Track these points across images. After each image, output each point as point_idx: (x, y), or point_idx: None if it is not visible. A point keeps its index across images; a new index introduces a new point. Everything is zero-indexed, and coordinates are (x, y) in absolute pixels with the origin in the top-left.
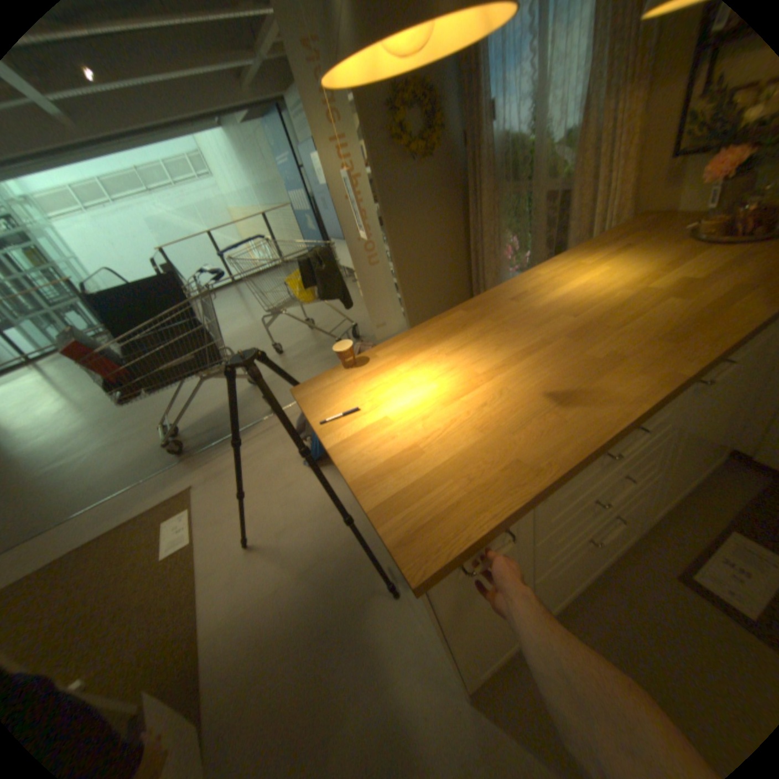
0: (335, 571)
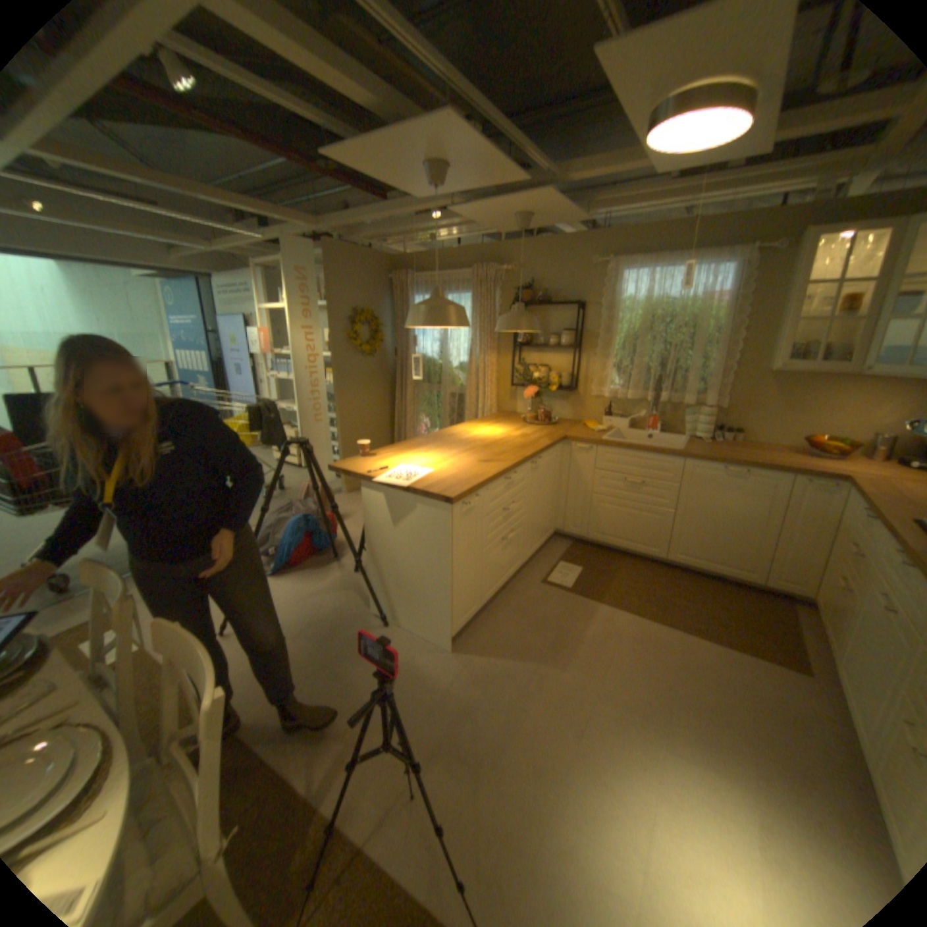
0: (329, 627)
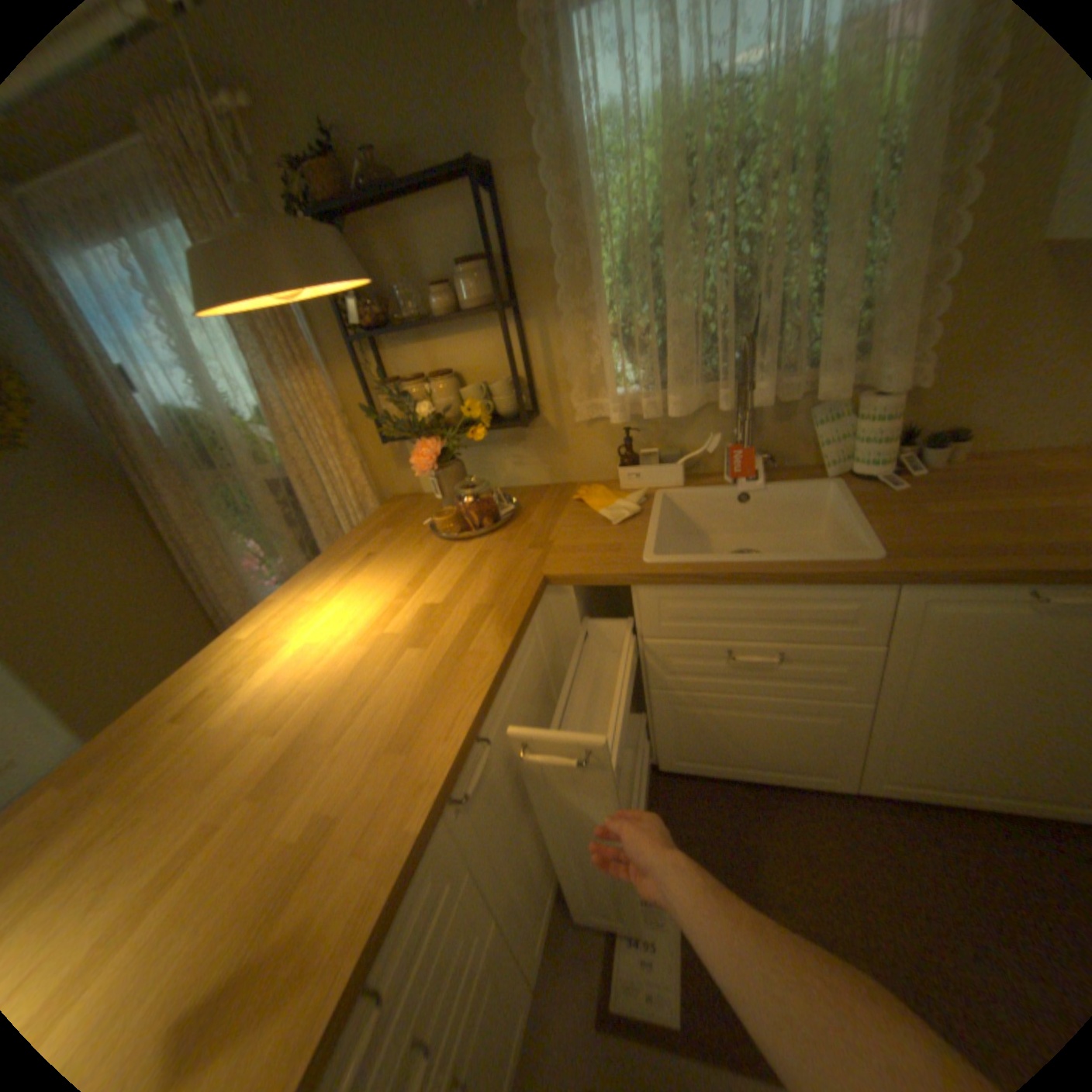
0: None
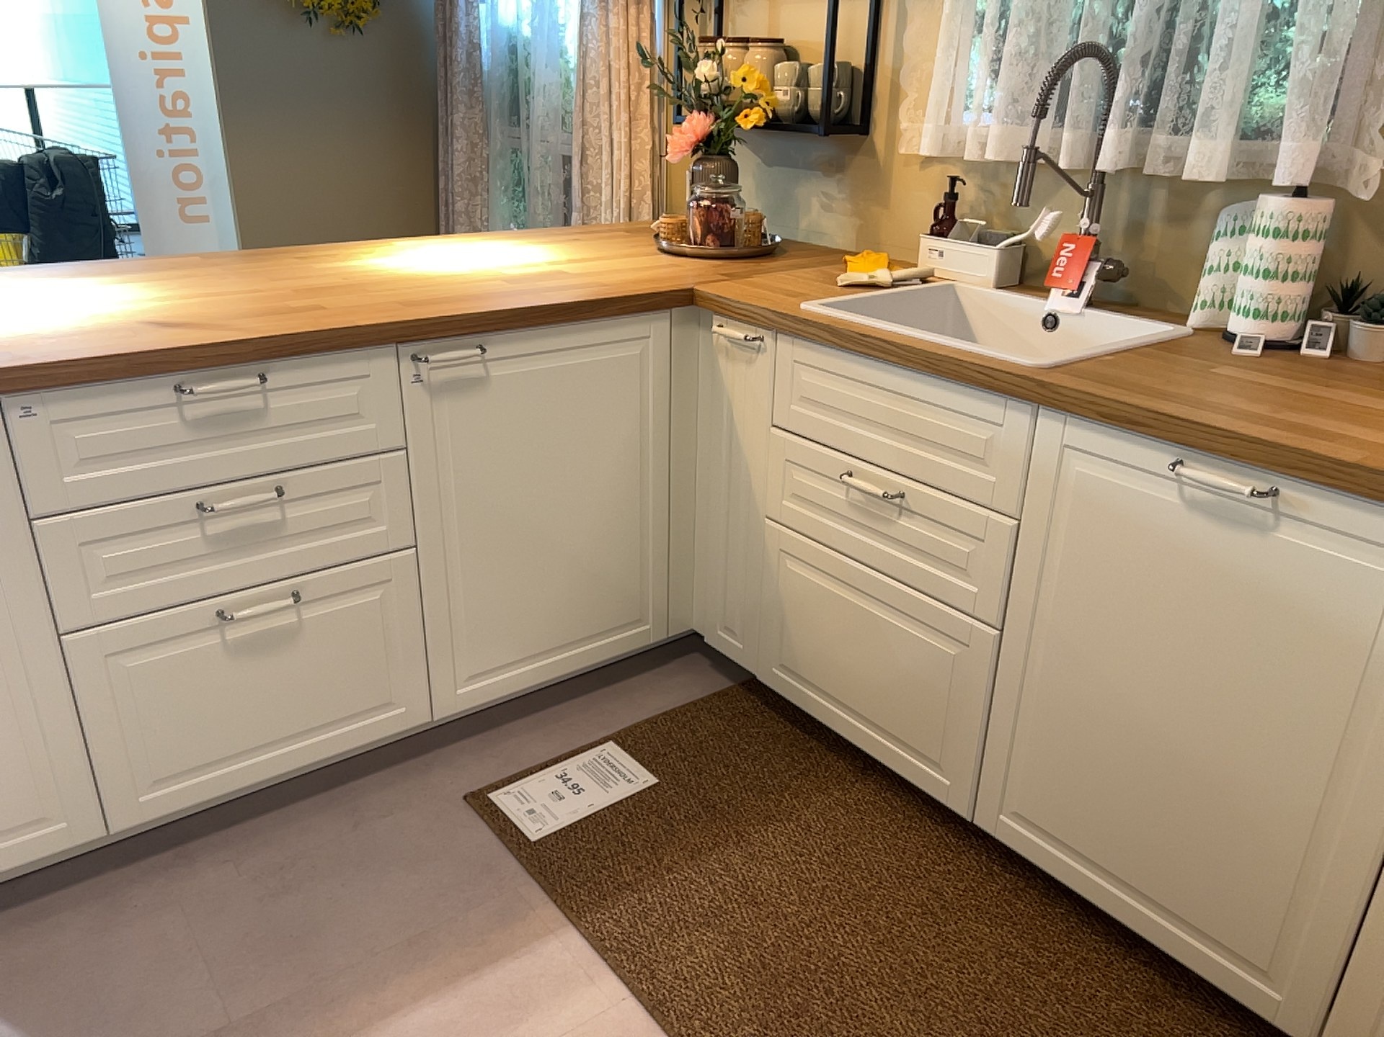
0: None
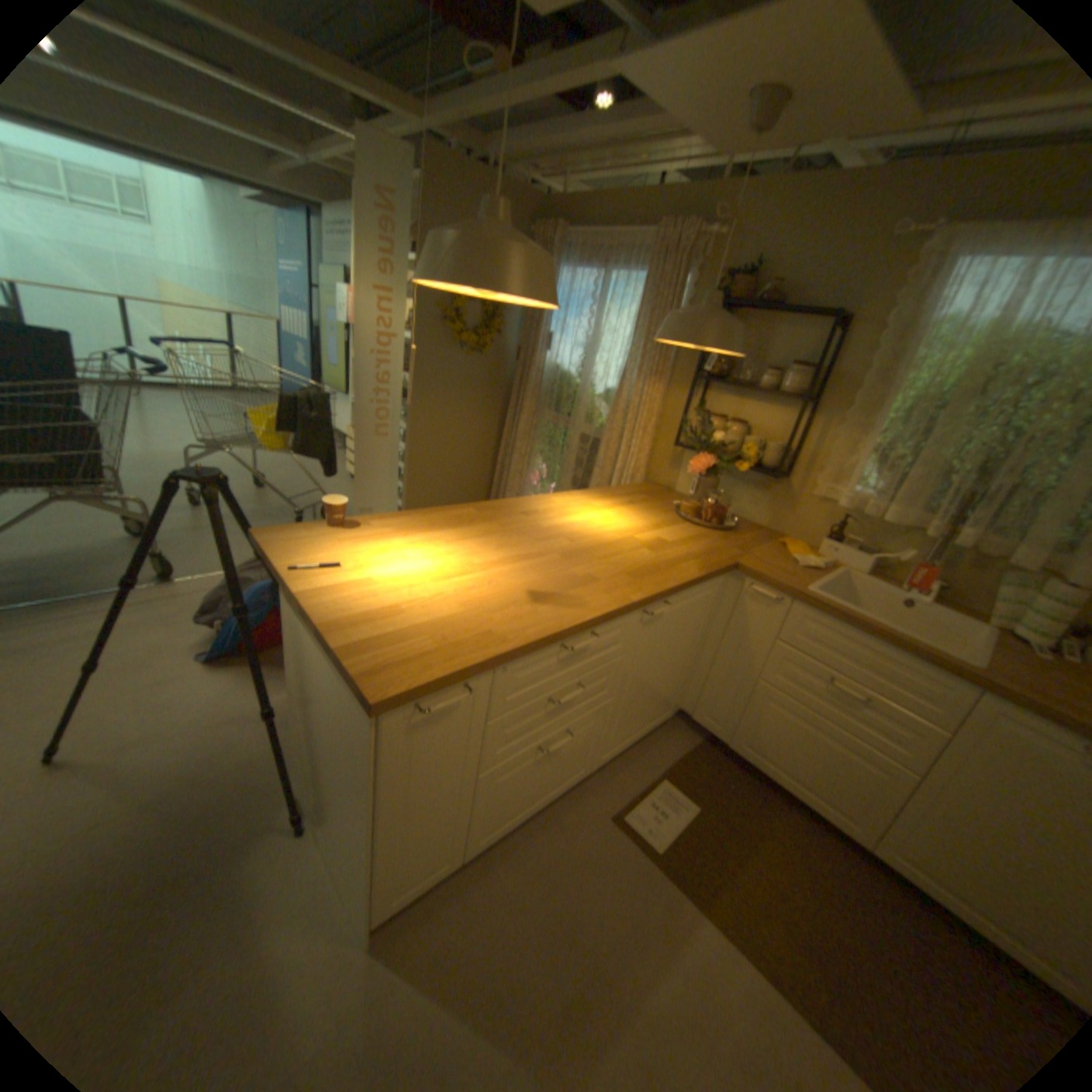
0: (212, 801)
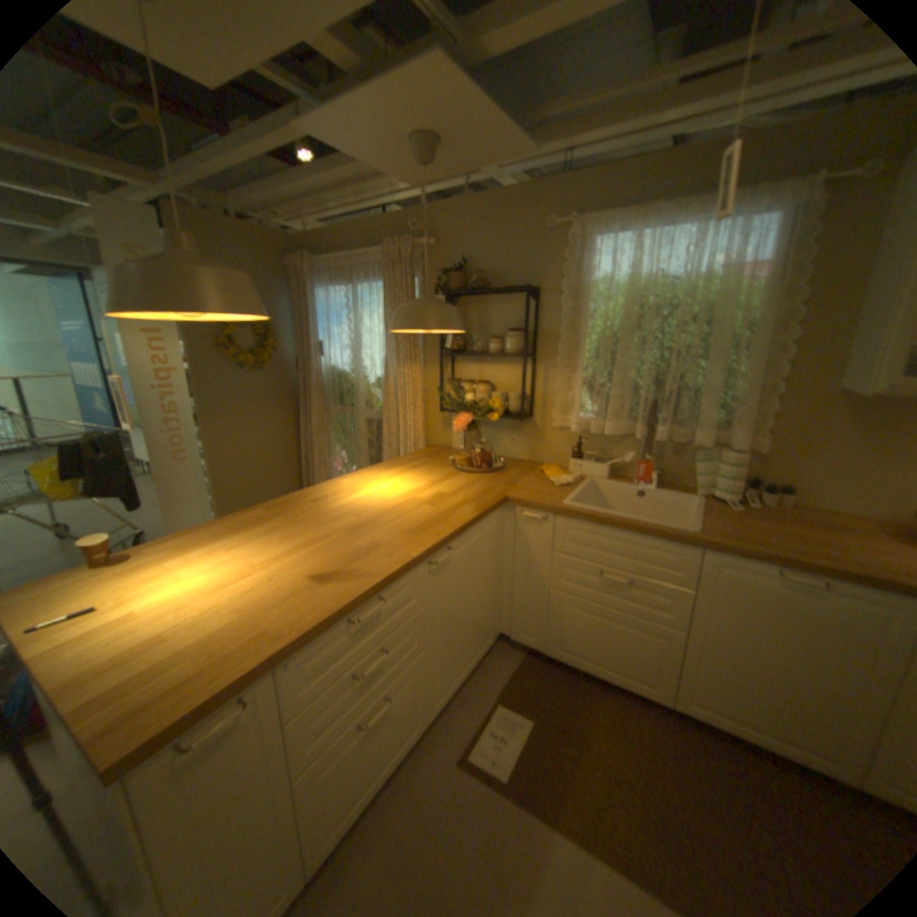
0: None
